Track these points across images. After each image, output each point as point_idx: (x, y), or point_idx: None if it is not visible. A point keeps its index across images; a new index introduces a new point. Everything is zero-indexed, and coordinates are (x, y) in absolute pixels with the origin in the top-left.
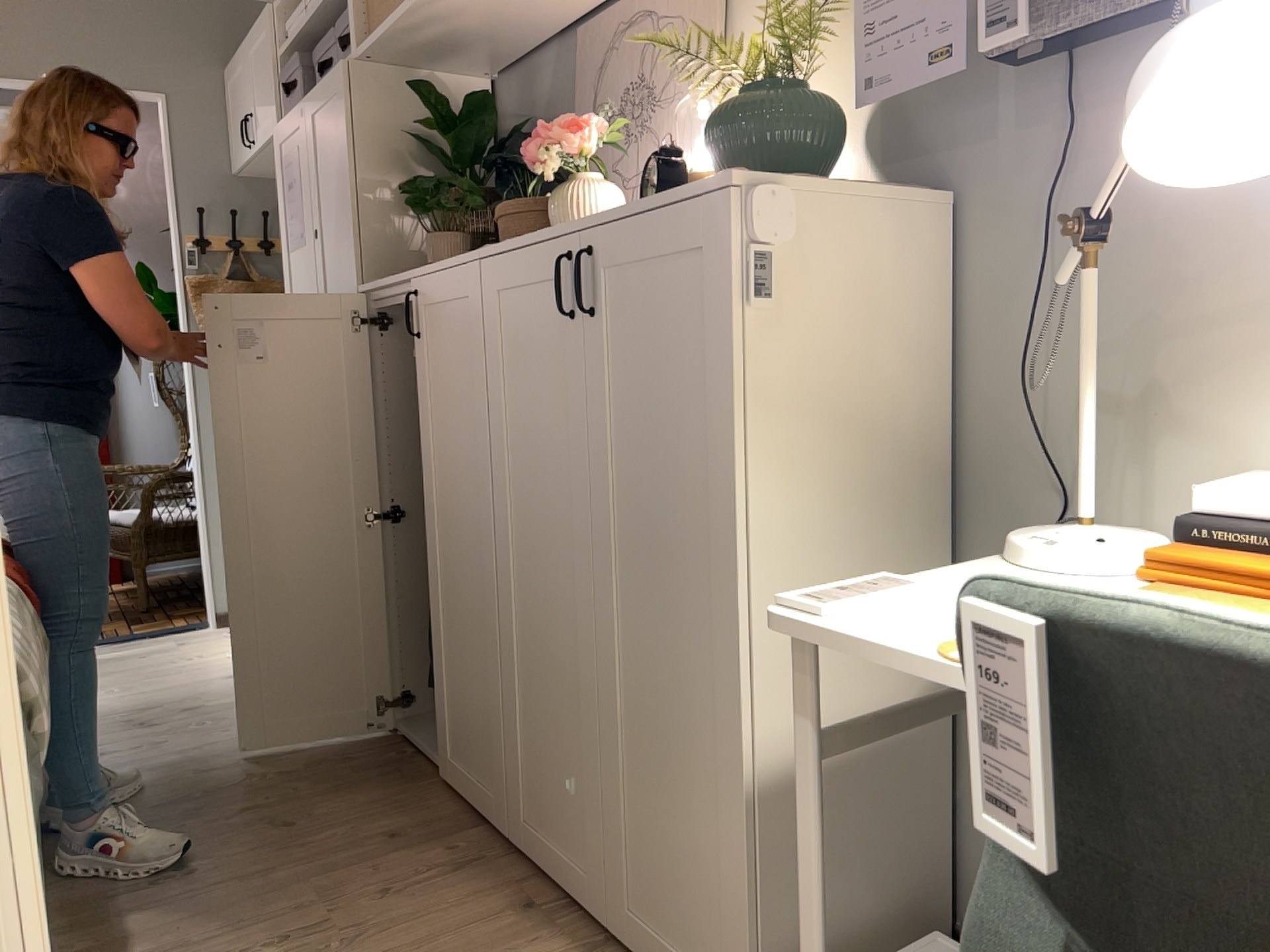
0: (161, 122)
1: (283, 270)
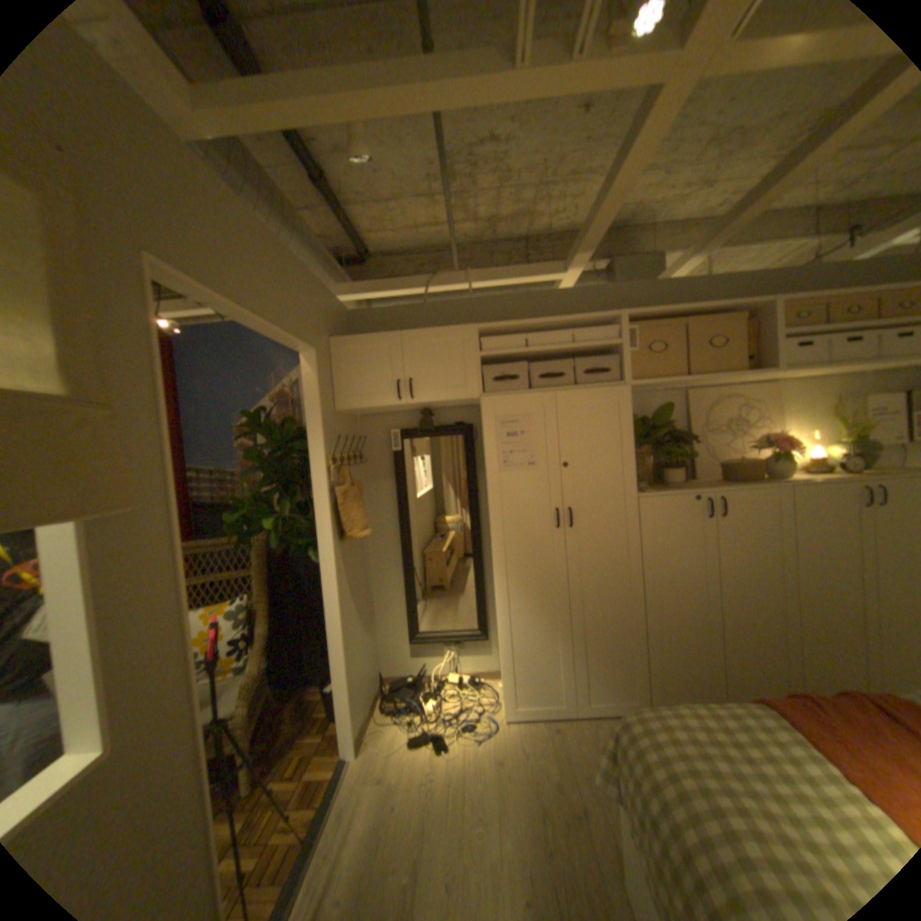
0: (308, 370)
1: (491, 483)
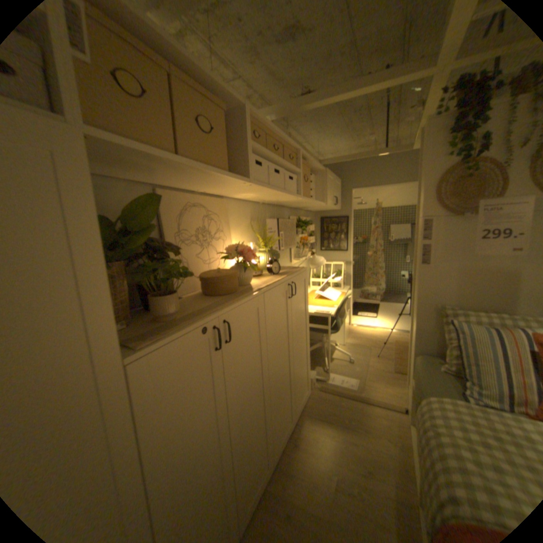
0: None
1: None
